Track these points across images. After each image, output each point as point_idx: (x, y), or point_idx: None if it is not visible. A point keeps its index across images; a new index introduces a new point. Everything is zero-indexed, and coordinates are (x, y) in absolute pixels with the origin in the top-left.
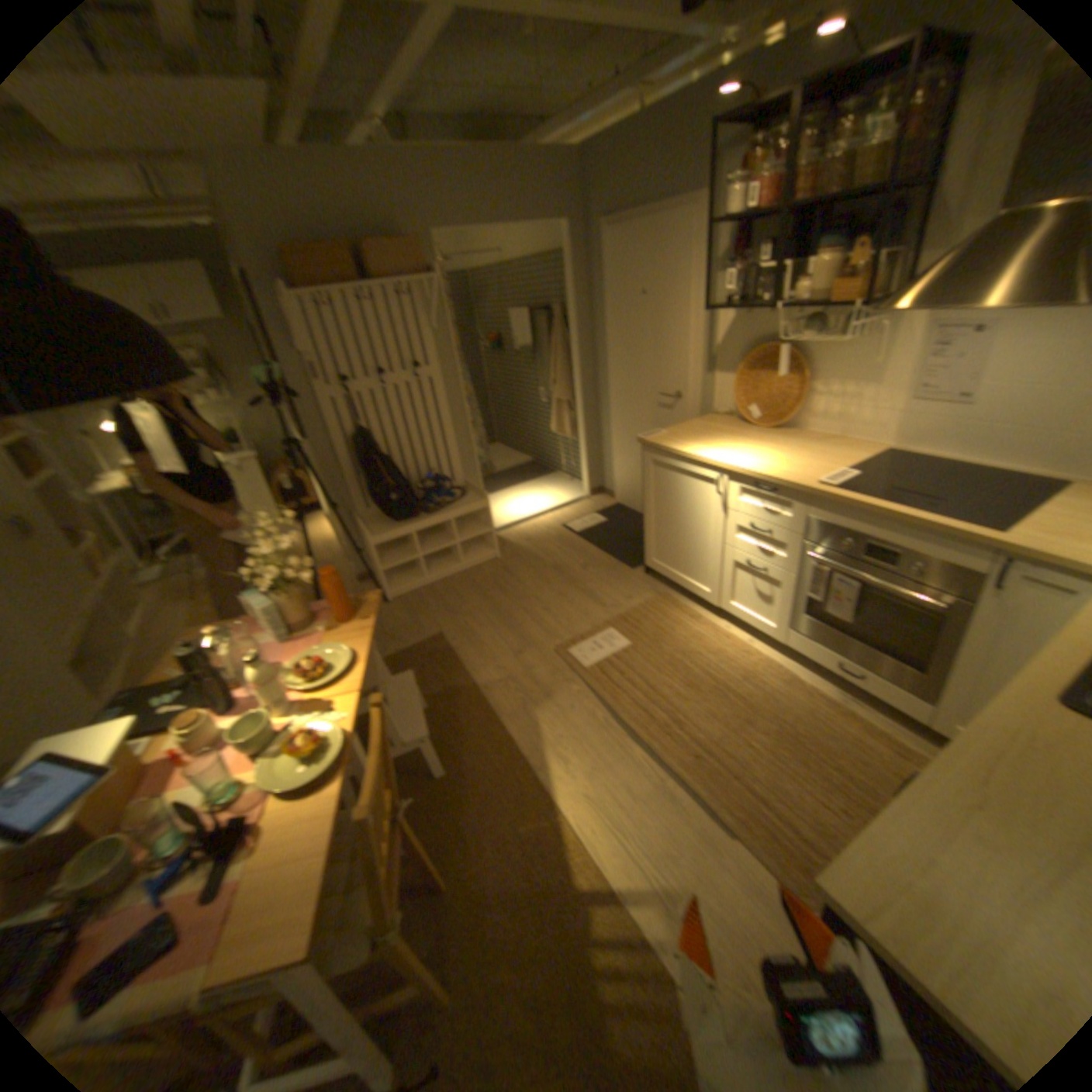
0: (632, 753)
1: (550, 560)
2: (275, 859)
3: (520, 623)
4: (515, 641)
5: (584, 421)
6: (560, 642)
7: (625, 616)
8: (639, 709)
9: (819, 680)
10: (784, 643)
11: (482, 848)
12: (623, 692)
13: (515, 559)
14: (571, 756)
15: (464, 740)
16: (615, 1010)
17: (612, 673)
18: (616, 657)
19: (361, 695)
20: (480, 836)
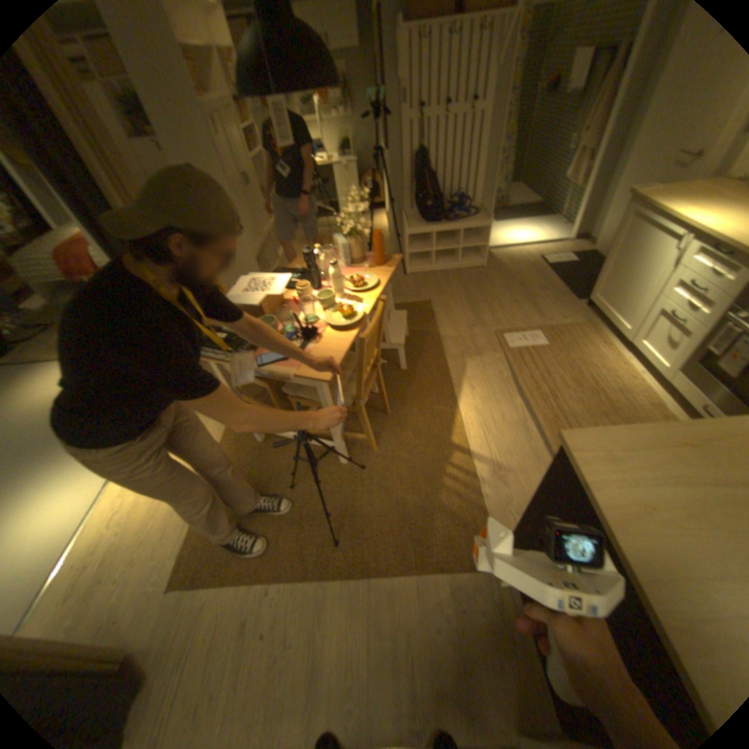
0: (514, 400)
1: (520, 278)
2: (326, 348)
3: (480, 311)
4: (472, 320)
5: (599, 172)
6: (501, 329)
7: (554, 328)
8: (532, 381)
9: (682, 414)
10: (669, 381)
11: (412, 407)
12: (527, 369)
13: (495, 271)
14: (477, 388)
15: (422, 359)
16: (447, 489)
17: (526, 357)
18: (533, 349)
19: (377, 302)
20: (413, 402)
